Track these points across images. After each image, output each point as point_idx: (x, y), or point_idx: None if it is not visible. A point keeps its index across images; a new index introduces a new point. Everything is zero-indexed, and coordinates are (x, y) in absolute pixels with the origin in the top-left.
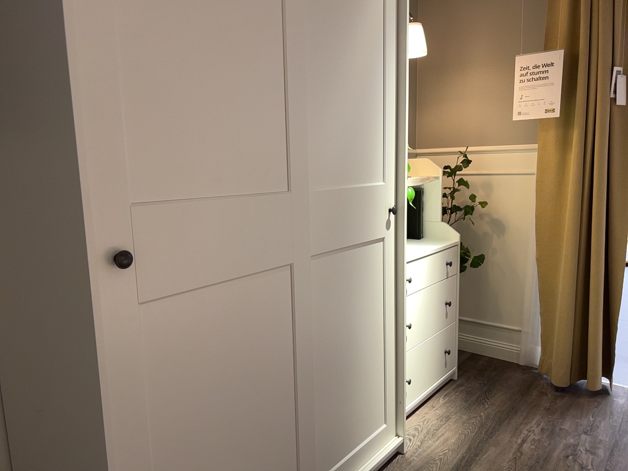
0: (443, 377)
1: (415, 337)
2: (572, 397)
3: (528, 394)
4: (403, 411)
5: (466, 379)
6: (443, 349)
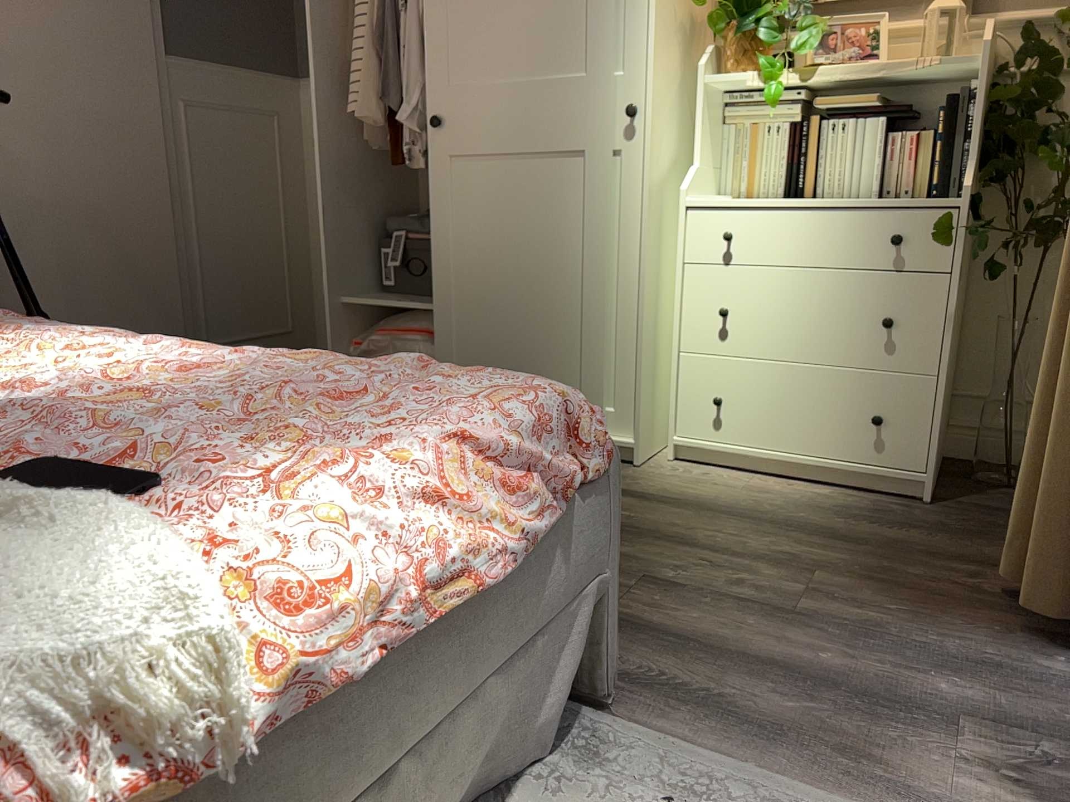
0: (860, 464)
1: (752, 341)
2: (1007, 613)
3: (953, 564)
4: (639, 407)
5: (948, 514)
6: (865, 409)
